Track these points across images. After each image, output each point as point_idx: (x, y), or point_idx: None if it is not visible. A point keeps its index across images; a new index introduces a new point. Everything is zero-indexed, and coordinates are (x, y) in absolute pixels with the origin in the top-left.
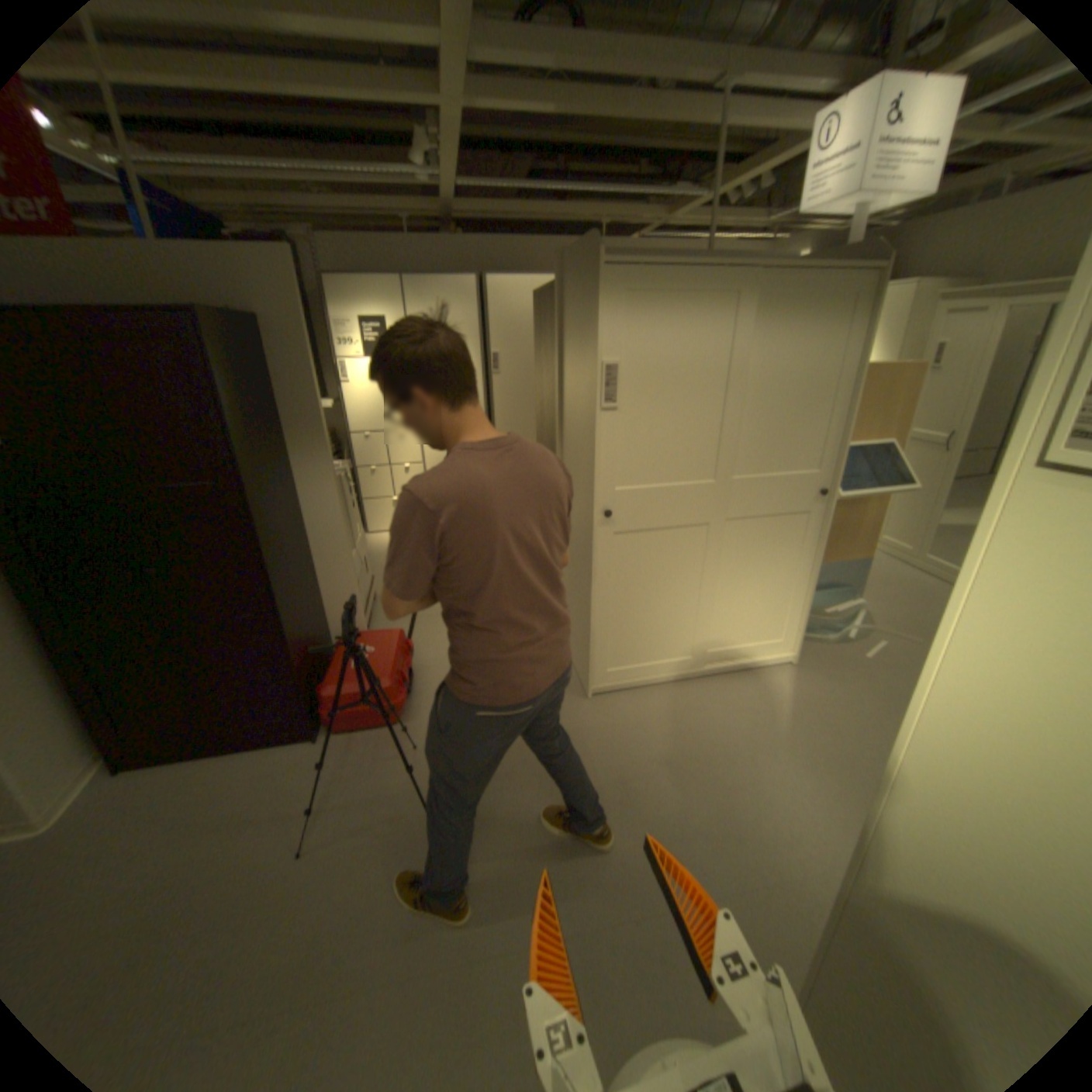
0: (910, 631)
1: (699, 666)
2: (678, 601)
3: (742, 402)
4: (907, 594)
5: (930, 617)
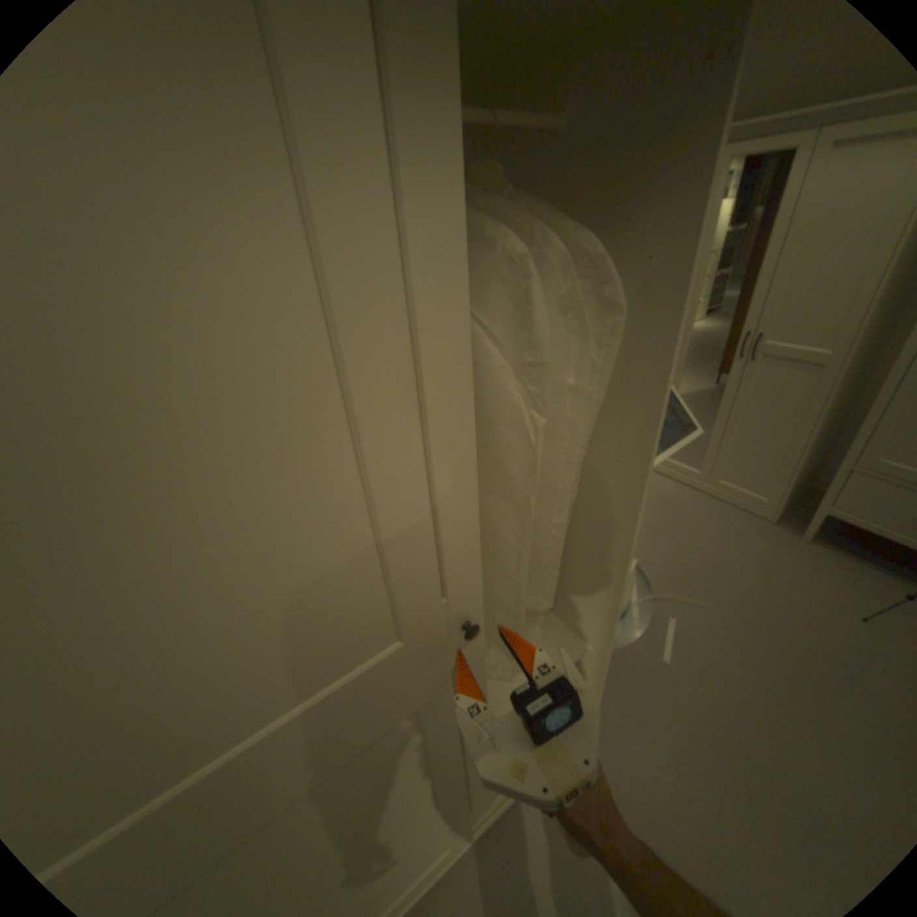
0: (686, 584)
1: (464, 847)
2: (392, 836)
3: (422, 426)
4: (659, 515)
5: (694, 549)
